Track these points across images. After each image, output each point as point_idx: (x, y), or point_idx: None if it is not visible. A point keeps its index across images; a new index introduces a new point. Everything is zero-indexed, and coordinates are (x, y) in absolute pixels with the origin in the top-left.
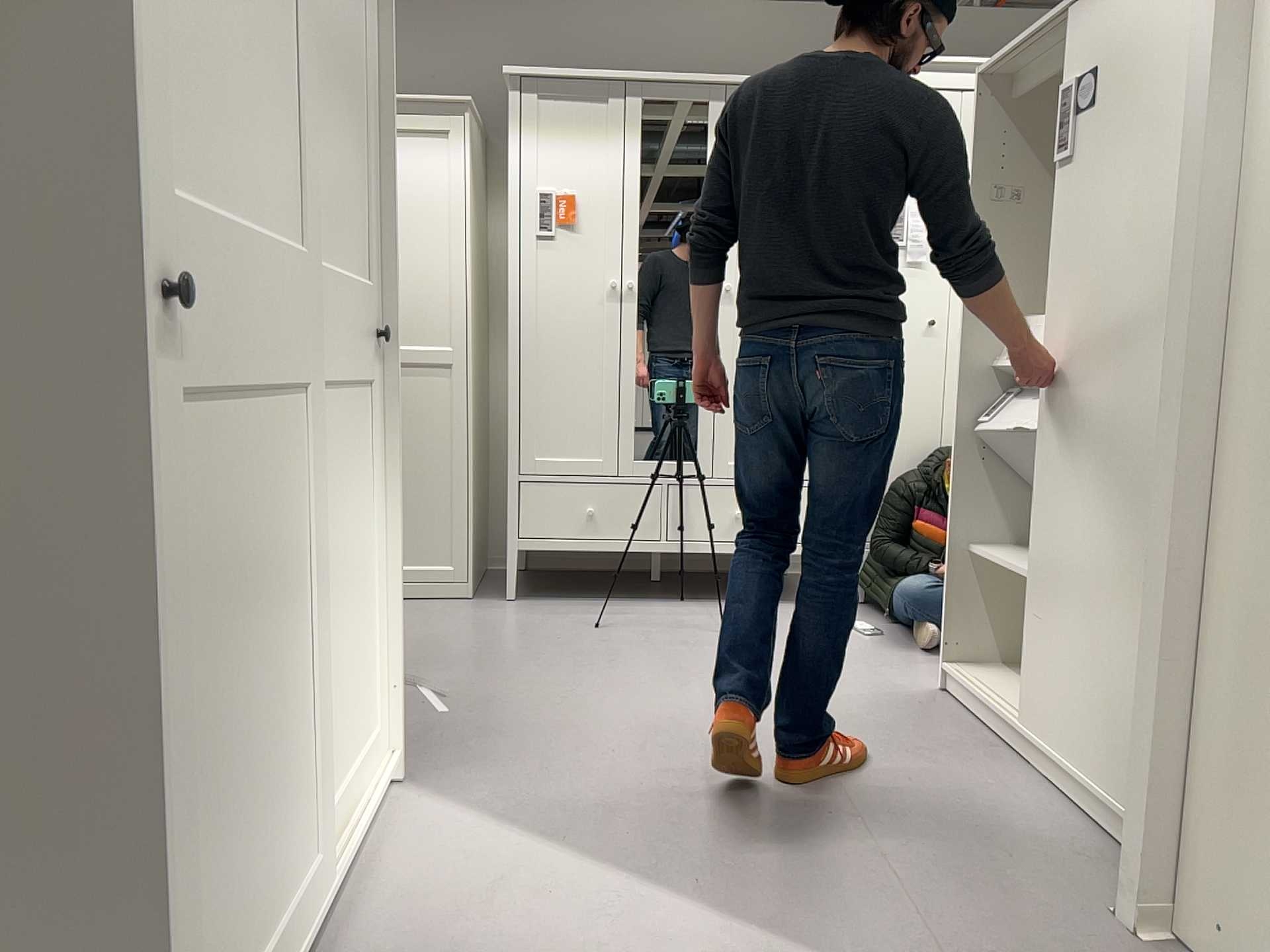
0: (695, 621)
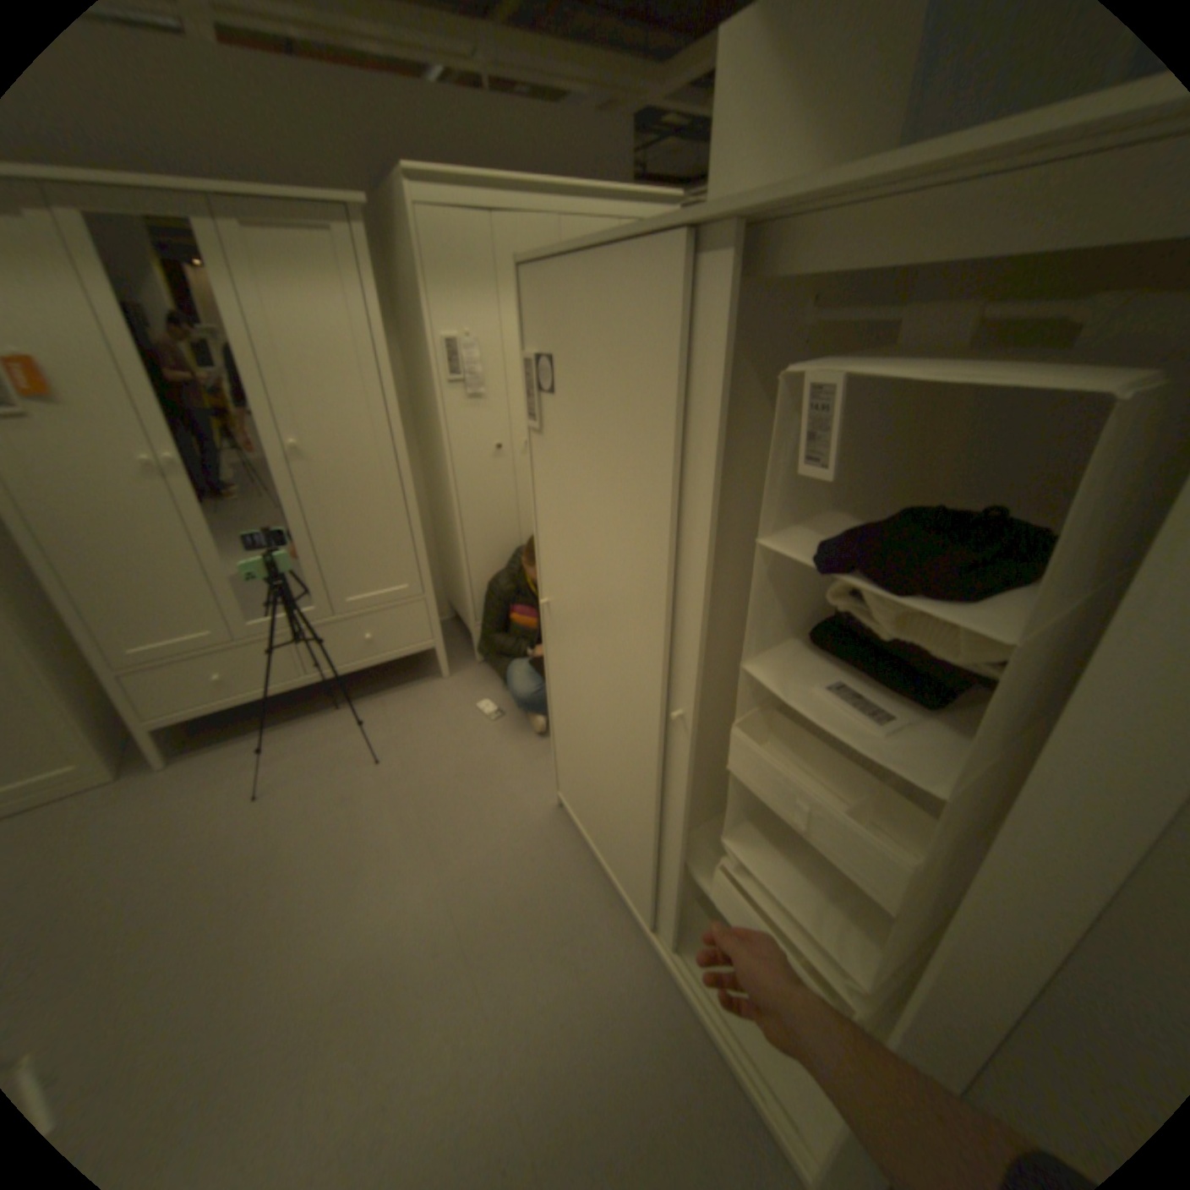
0: (347, 744)
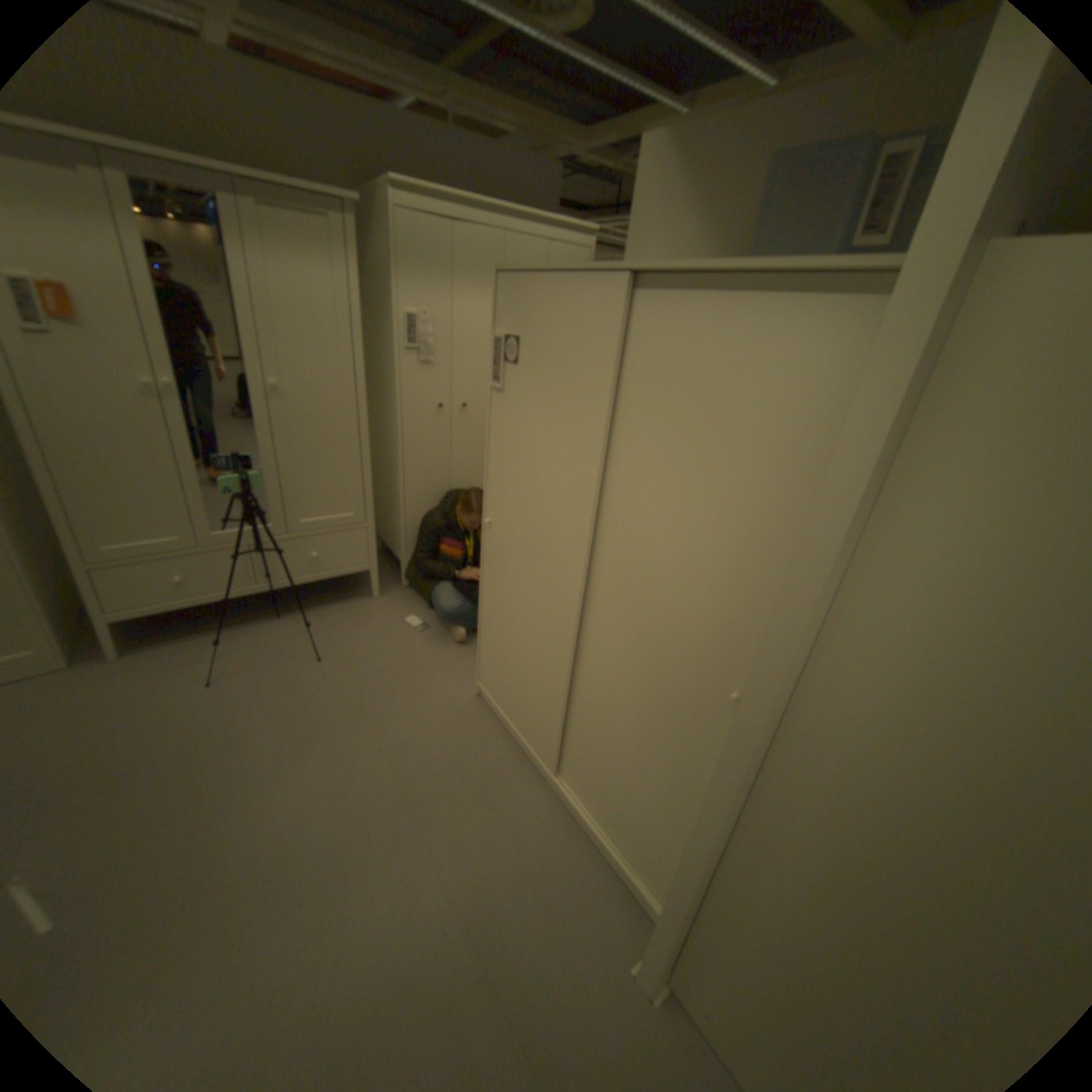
0: (291, 645)
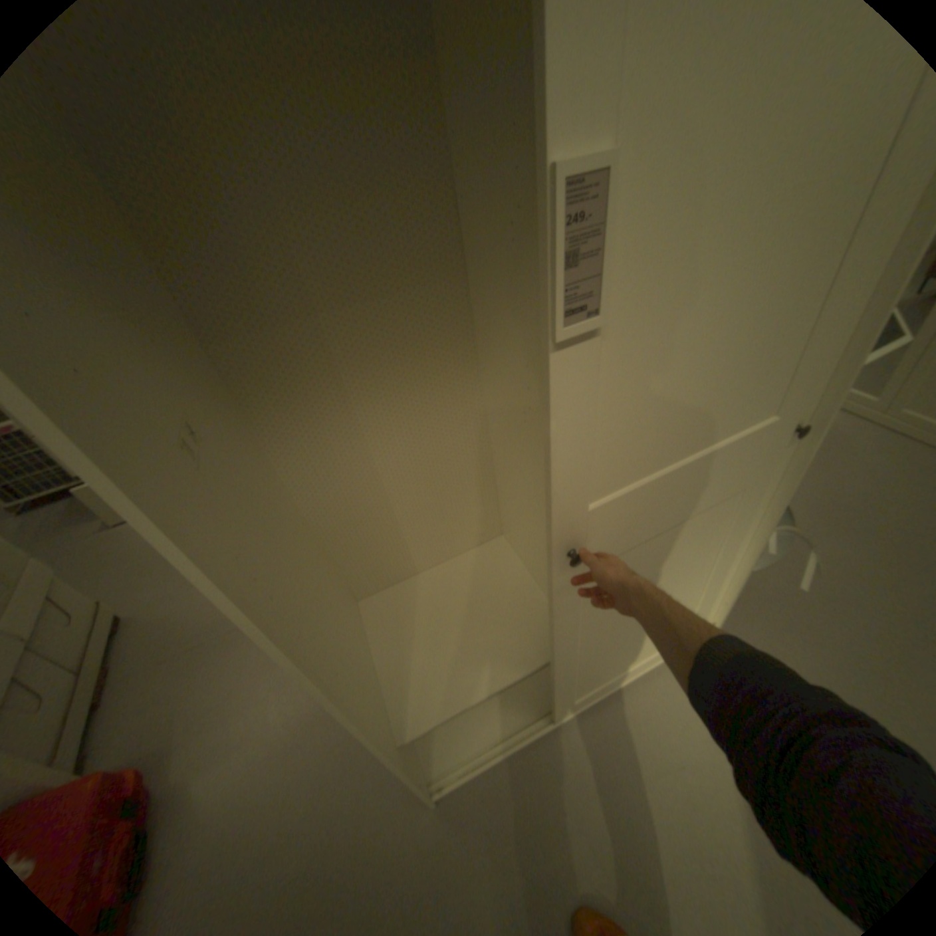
0: None
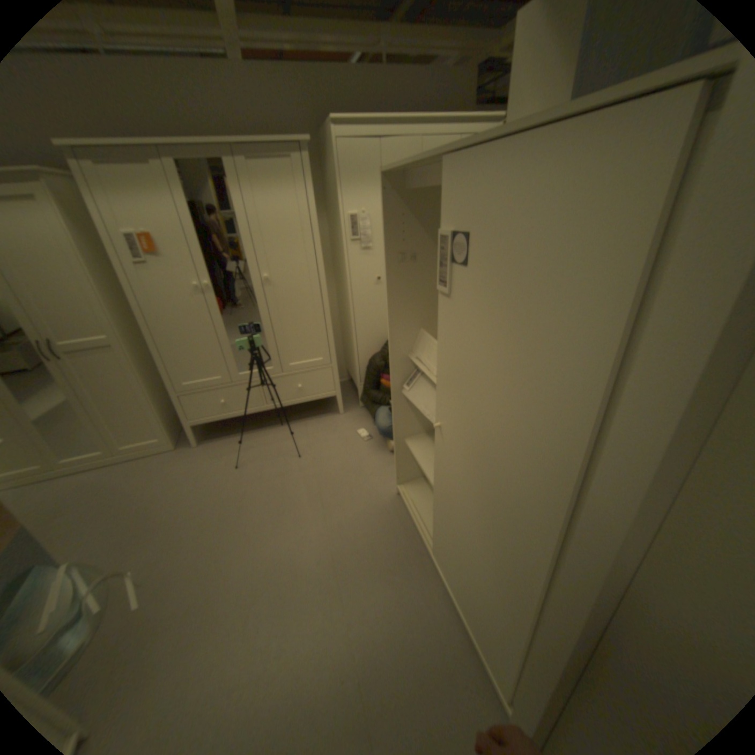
0: (285, 445)
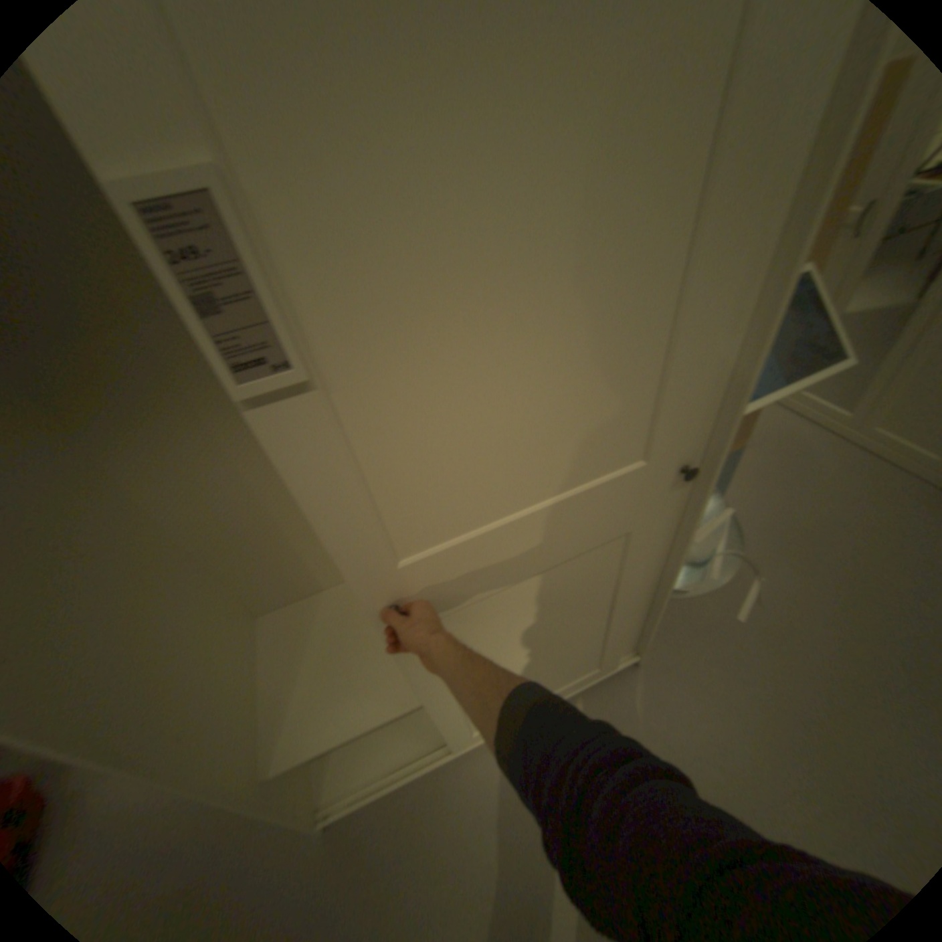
0: None
